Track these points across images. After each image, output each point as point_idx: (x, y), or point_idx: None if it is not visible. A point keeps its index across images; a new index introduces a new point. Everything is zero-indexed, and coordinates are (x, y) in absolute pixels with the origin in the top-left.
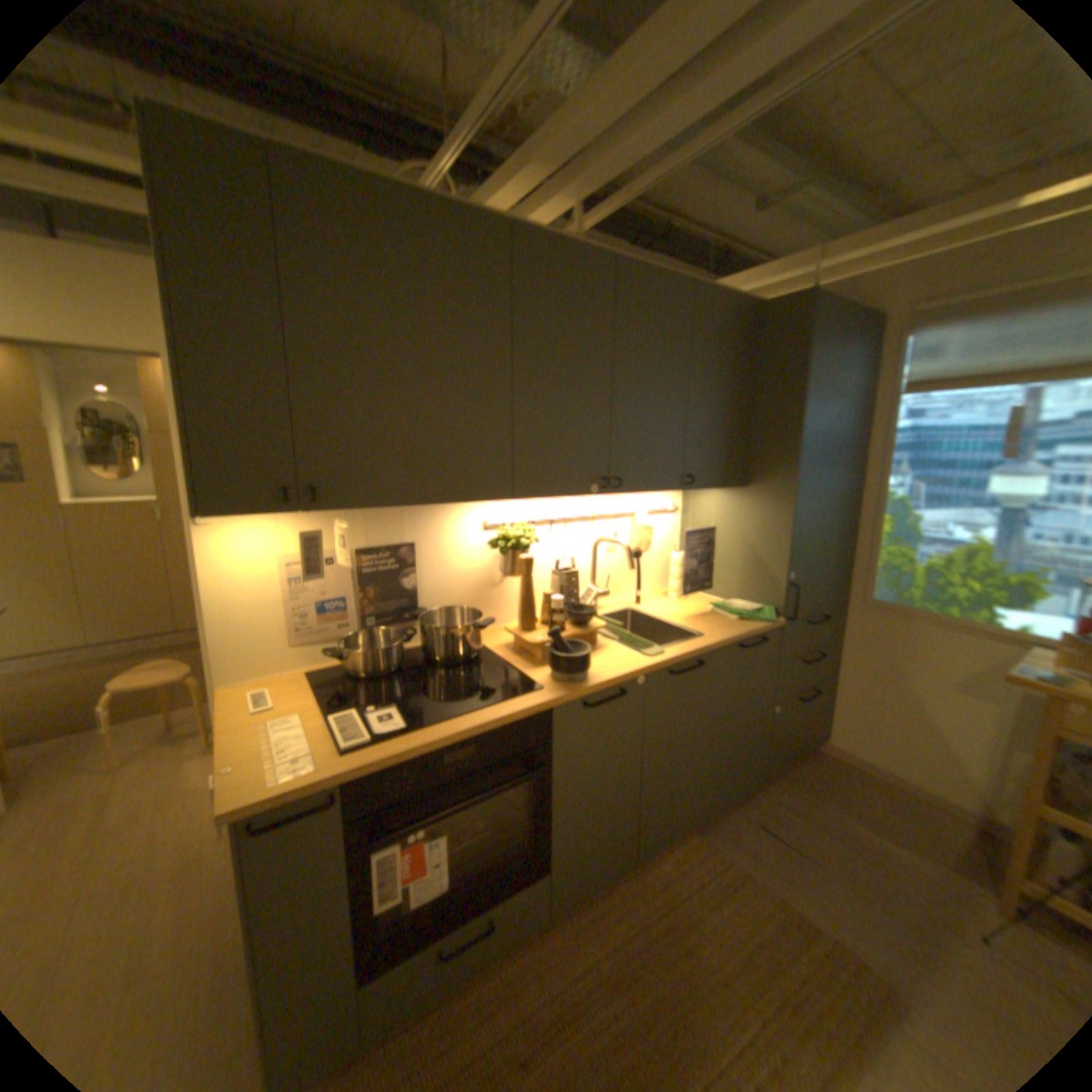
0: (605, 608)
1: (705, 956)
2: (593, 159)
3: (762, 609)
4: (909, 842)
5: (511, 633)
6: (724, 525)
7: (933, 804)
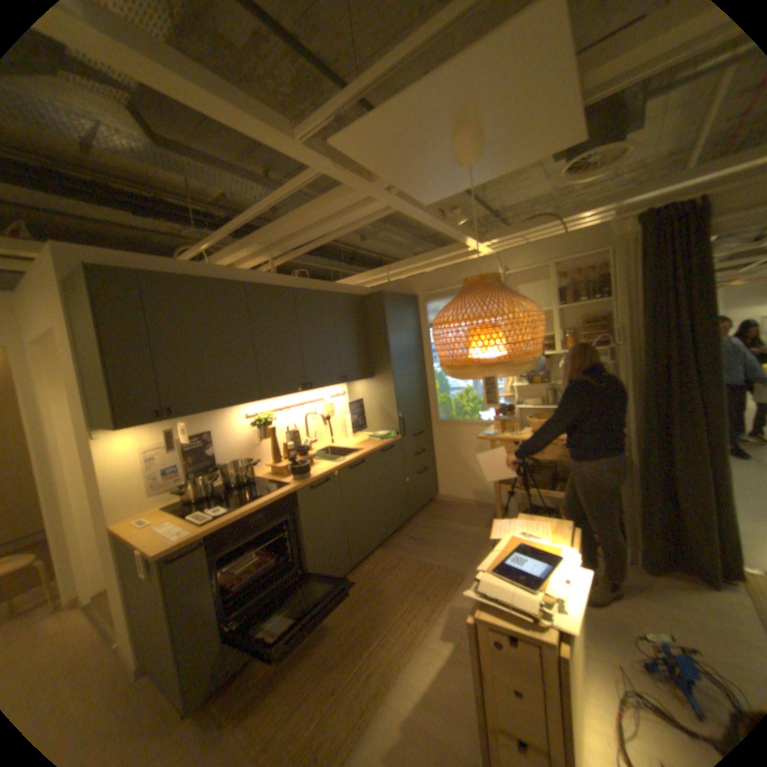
0: (316, 449)
1: (385, 592)
2: (275, 246)
3: (390, 433)
4: (470, 524)
5: (269, 466)
6: (367, 397)
7: (480, 506)
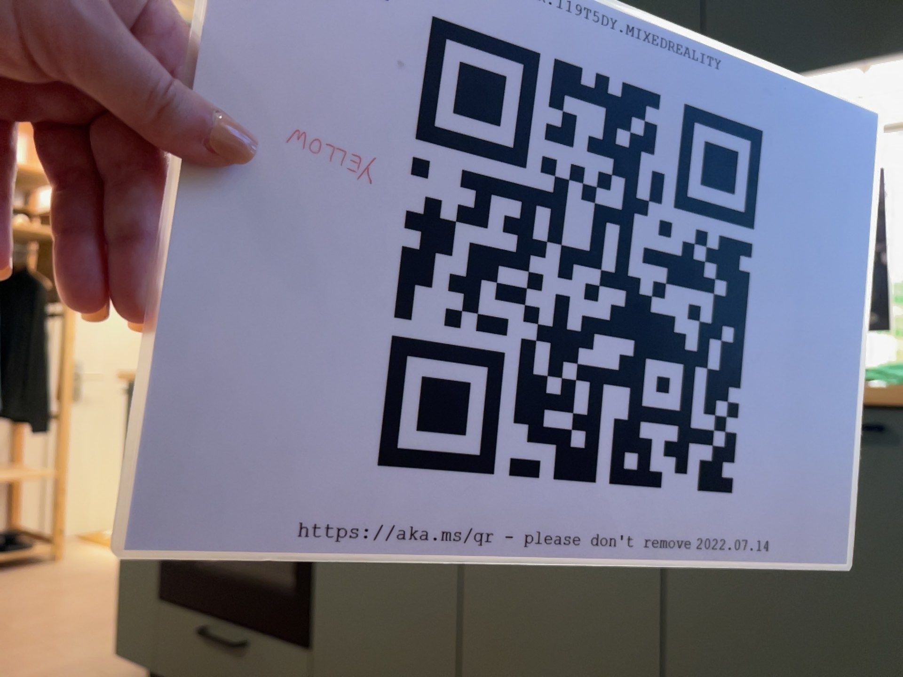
0: None
1: None
2: None
3: None
4: None
5: None
6: None
7: None
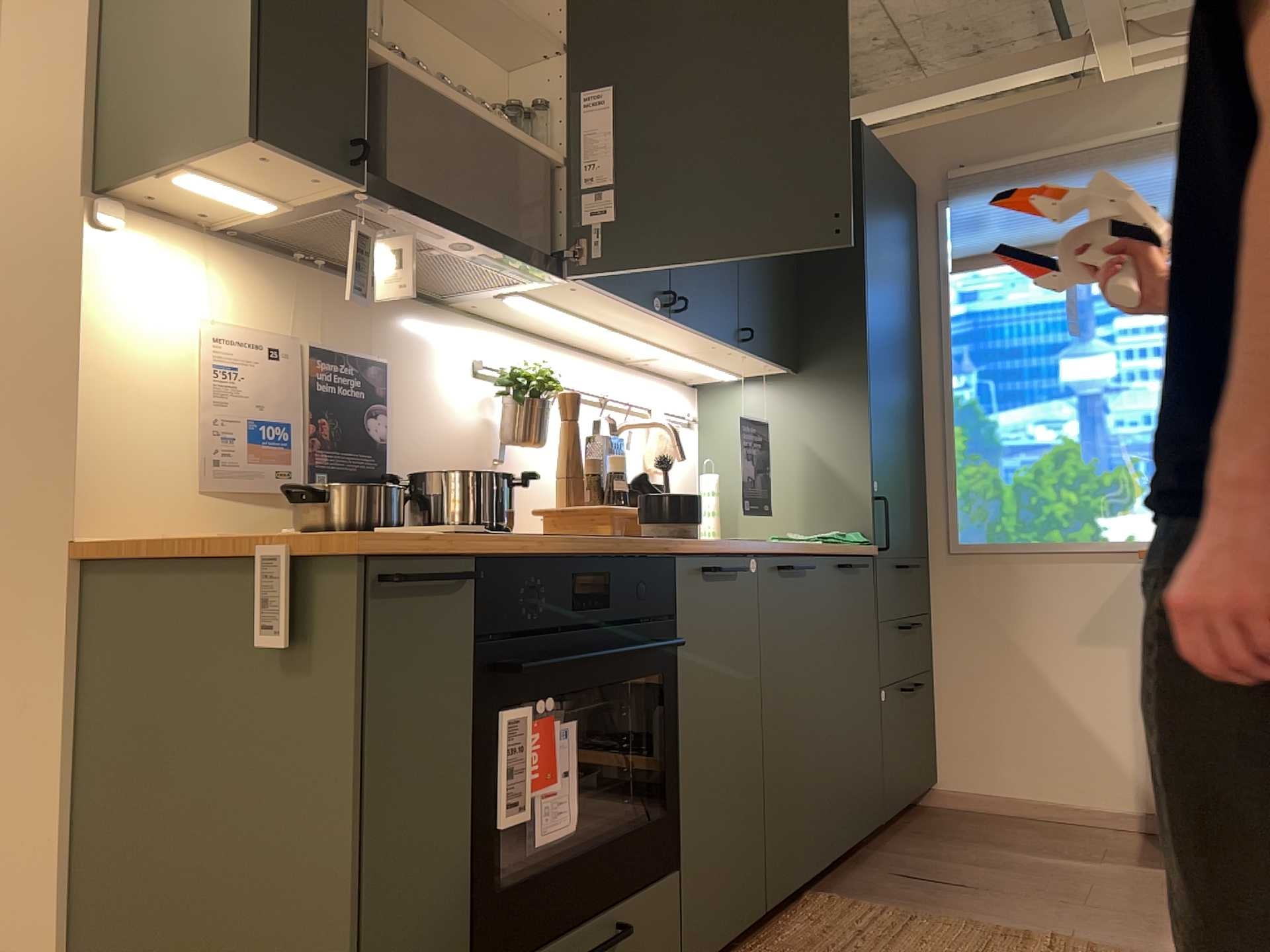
0: None
1: None
2: None
3: (846, 535)
4: (1078, 853)
5: (550, 510)
6: (772, 431)
7: (1084, 820)
